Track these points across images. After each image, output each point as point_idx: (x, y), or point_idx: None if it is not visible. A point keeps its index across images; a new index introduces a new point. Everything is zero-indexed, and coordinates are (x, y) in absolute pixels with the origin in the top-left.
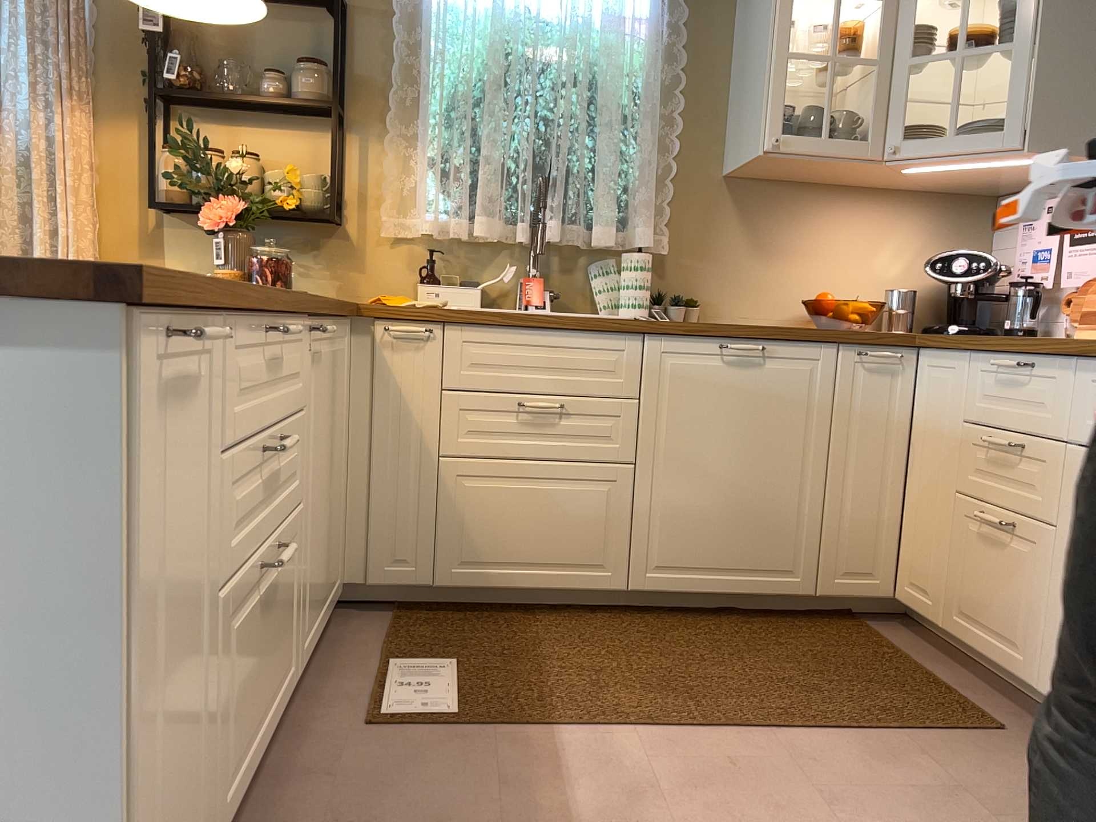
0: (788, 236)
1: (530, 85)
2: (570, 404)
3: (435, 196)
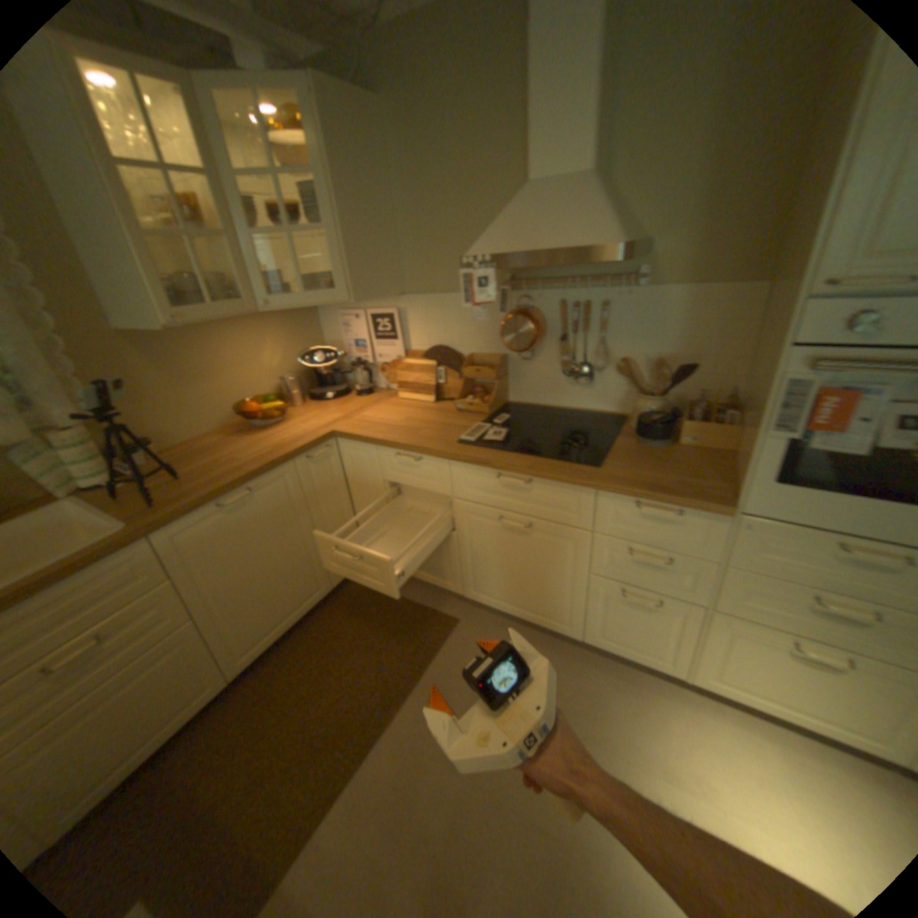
0: (197, 364)
1: None
2: (108, 630)
3: None
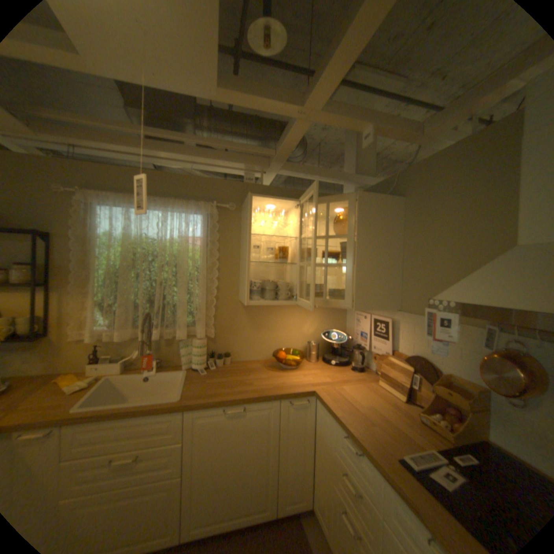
0: (267, 322)
1: (144, 268)
2: (141, 455)
3: (94, 322)
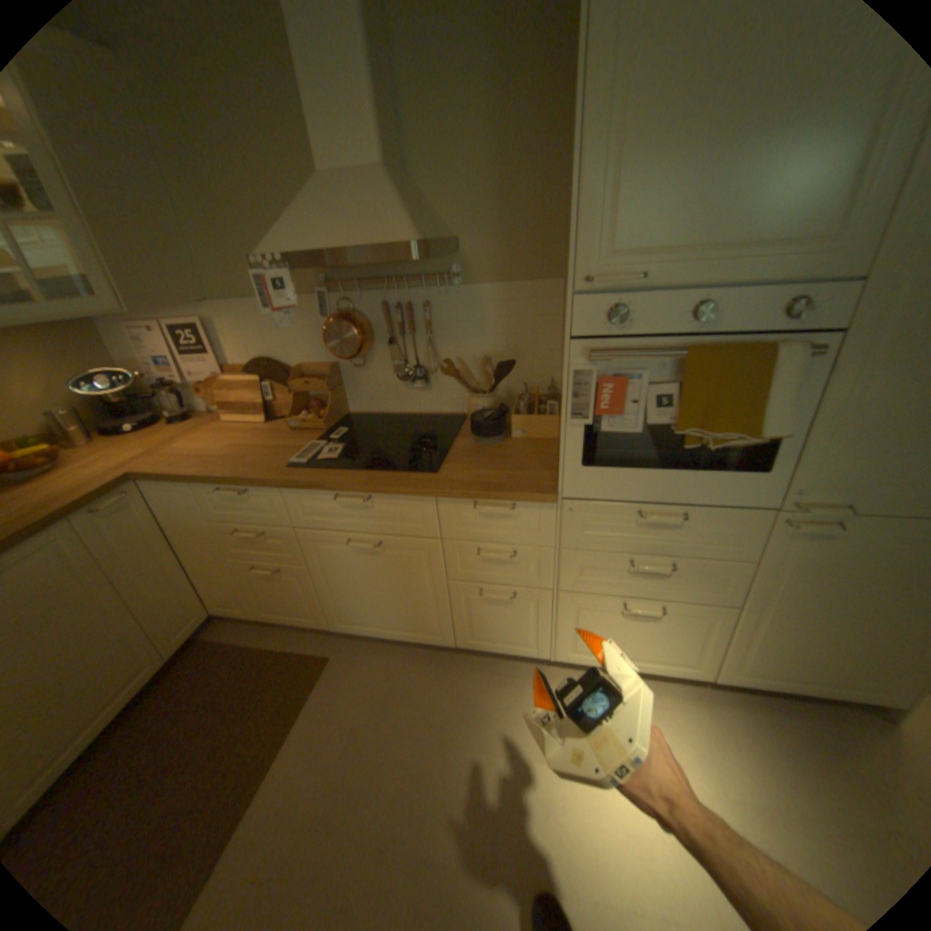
0: None
1: None
2: None
3: None
